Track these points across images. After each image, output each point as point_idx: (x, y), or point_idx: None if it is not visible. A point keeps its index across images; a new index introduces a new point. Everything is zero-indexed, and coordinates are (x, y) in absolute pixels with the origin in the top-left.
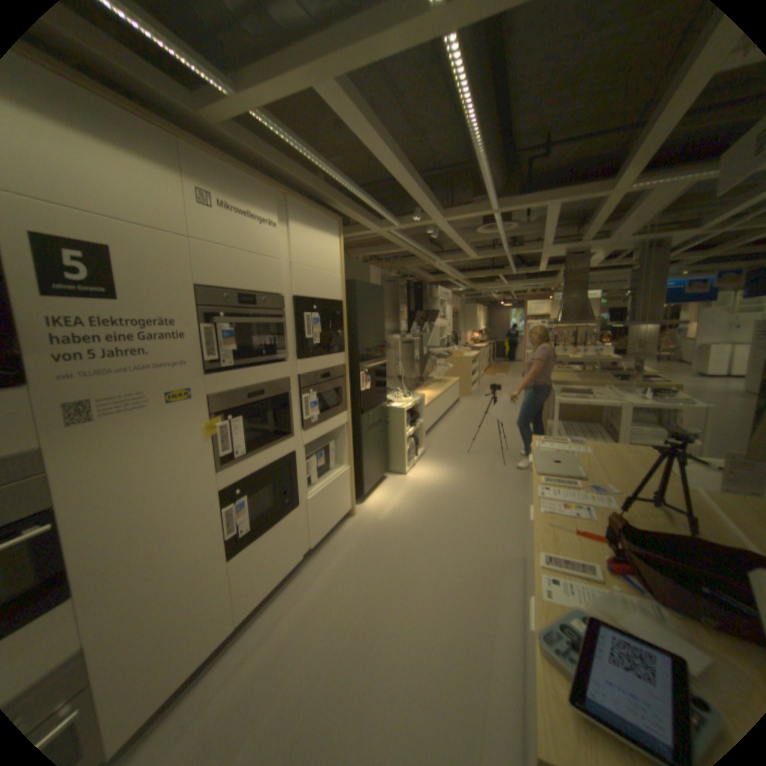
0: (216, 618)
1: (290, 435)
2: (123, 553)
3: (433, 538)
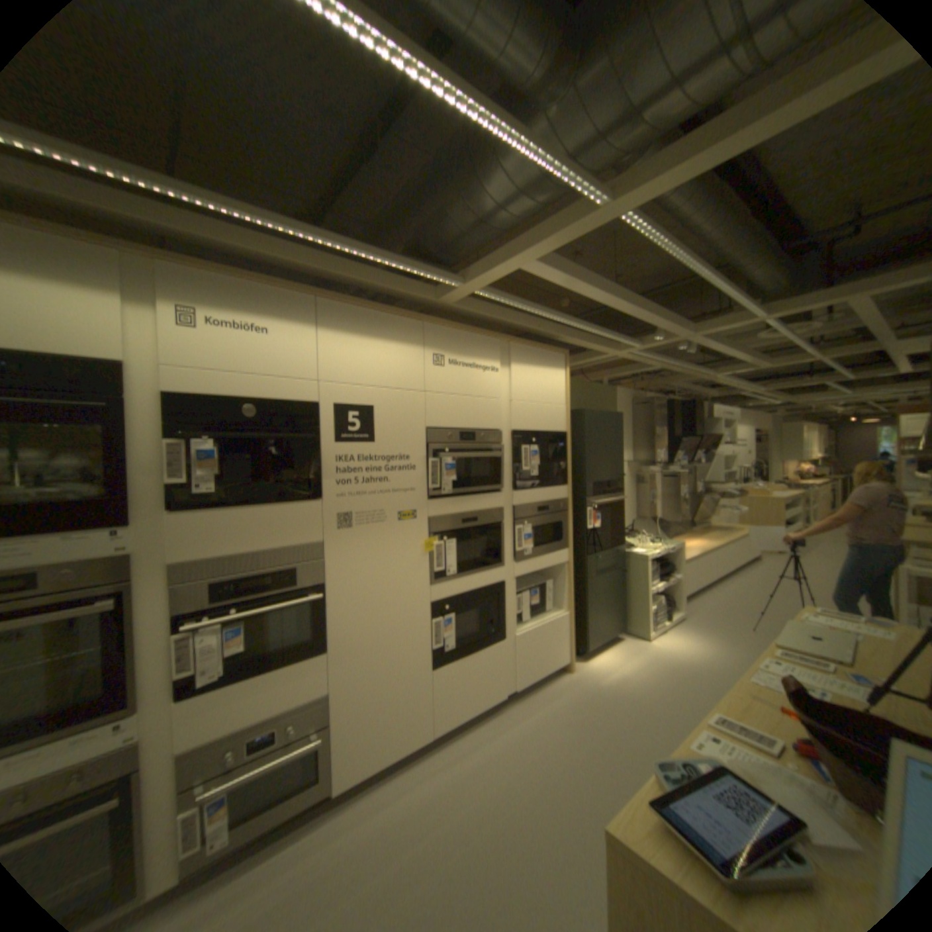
0: (419, 720)
1: (500, 564)
2: (359, 631)
3: (668, 723)
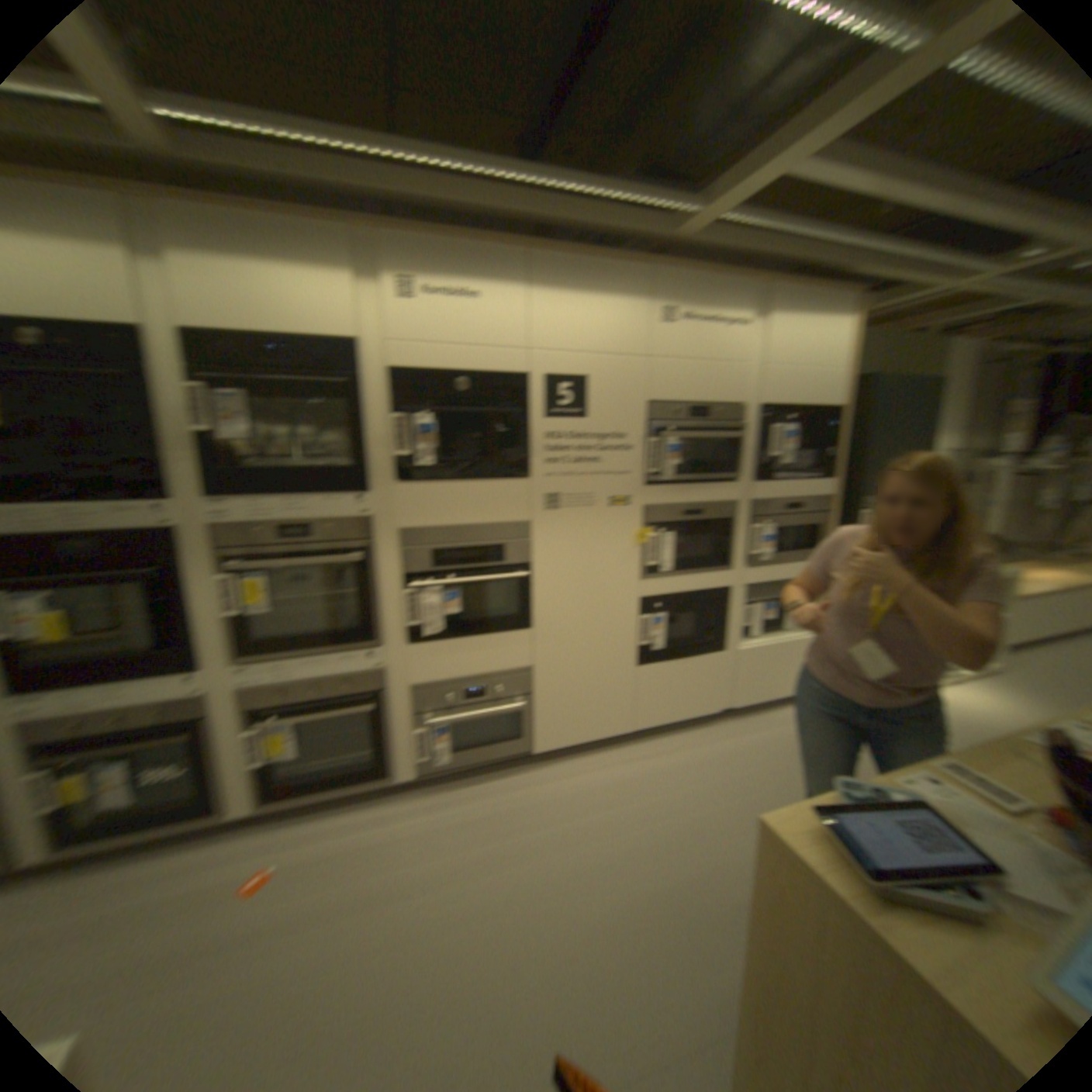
0: (616, 710)
1: (725, 567)
2: (560, 615)
3: None
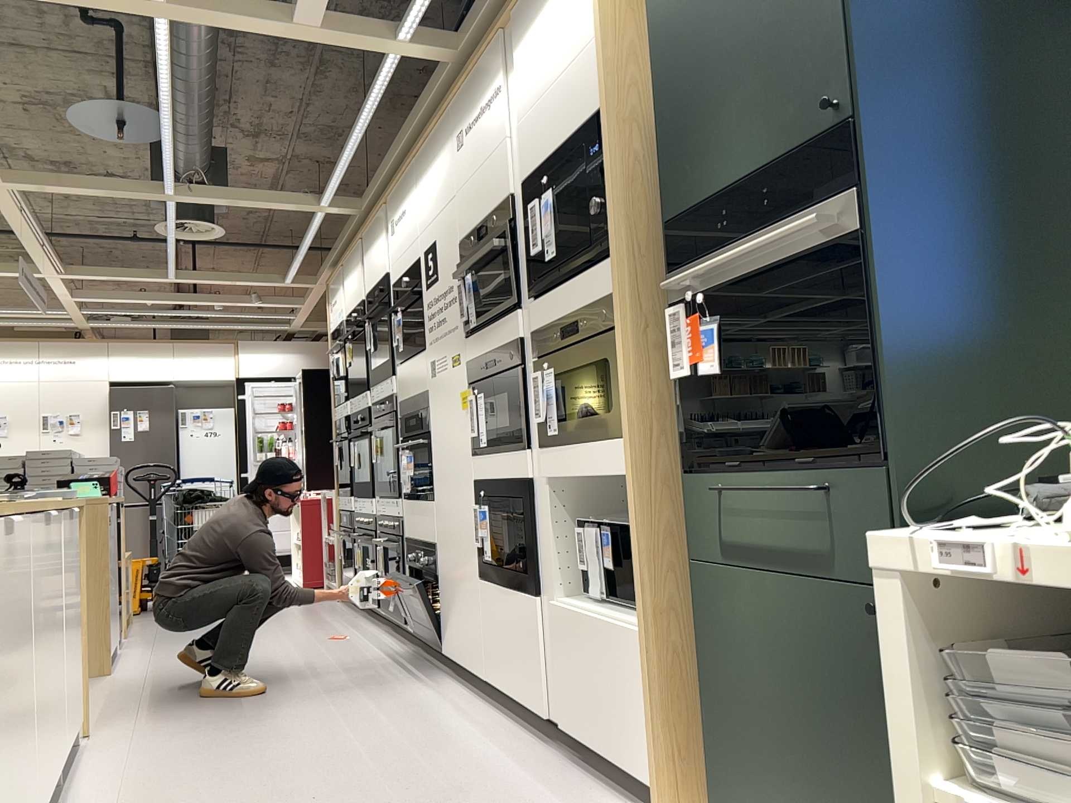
0: (476, 636)
1: (525, 443)
2: (443, 489)
3: None
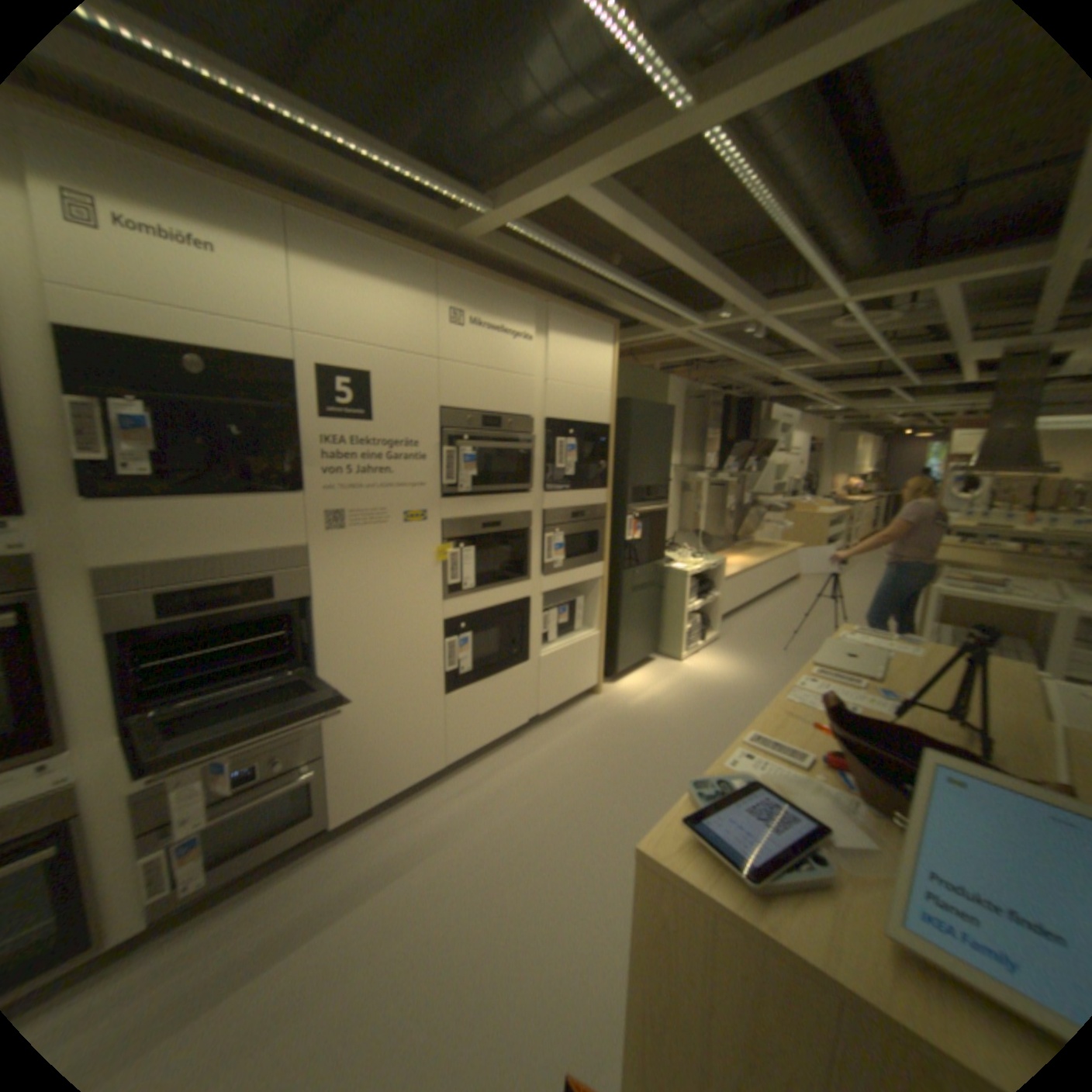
0: (428, 747)
1: (525, 577)
2: (356, 653)
3: (692, 741)
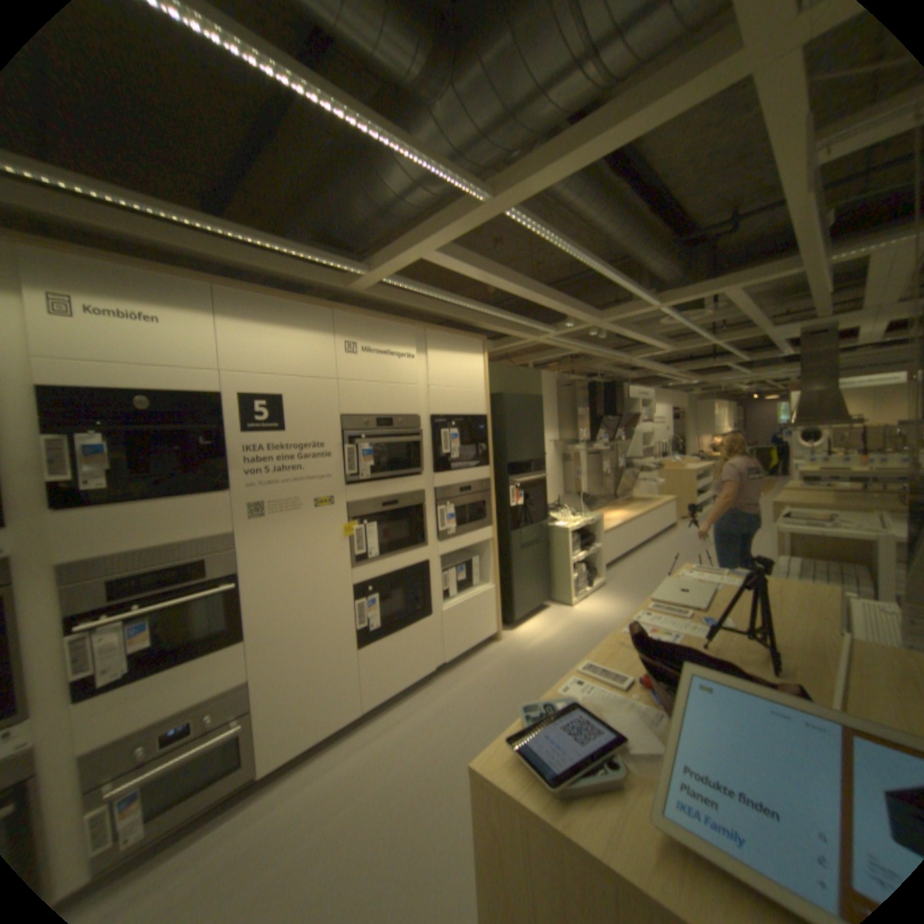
0: (345, 697)
1: (424, 543)
2: (278, 617)
3: None
